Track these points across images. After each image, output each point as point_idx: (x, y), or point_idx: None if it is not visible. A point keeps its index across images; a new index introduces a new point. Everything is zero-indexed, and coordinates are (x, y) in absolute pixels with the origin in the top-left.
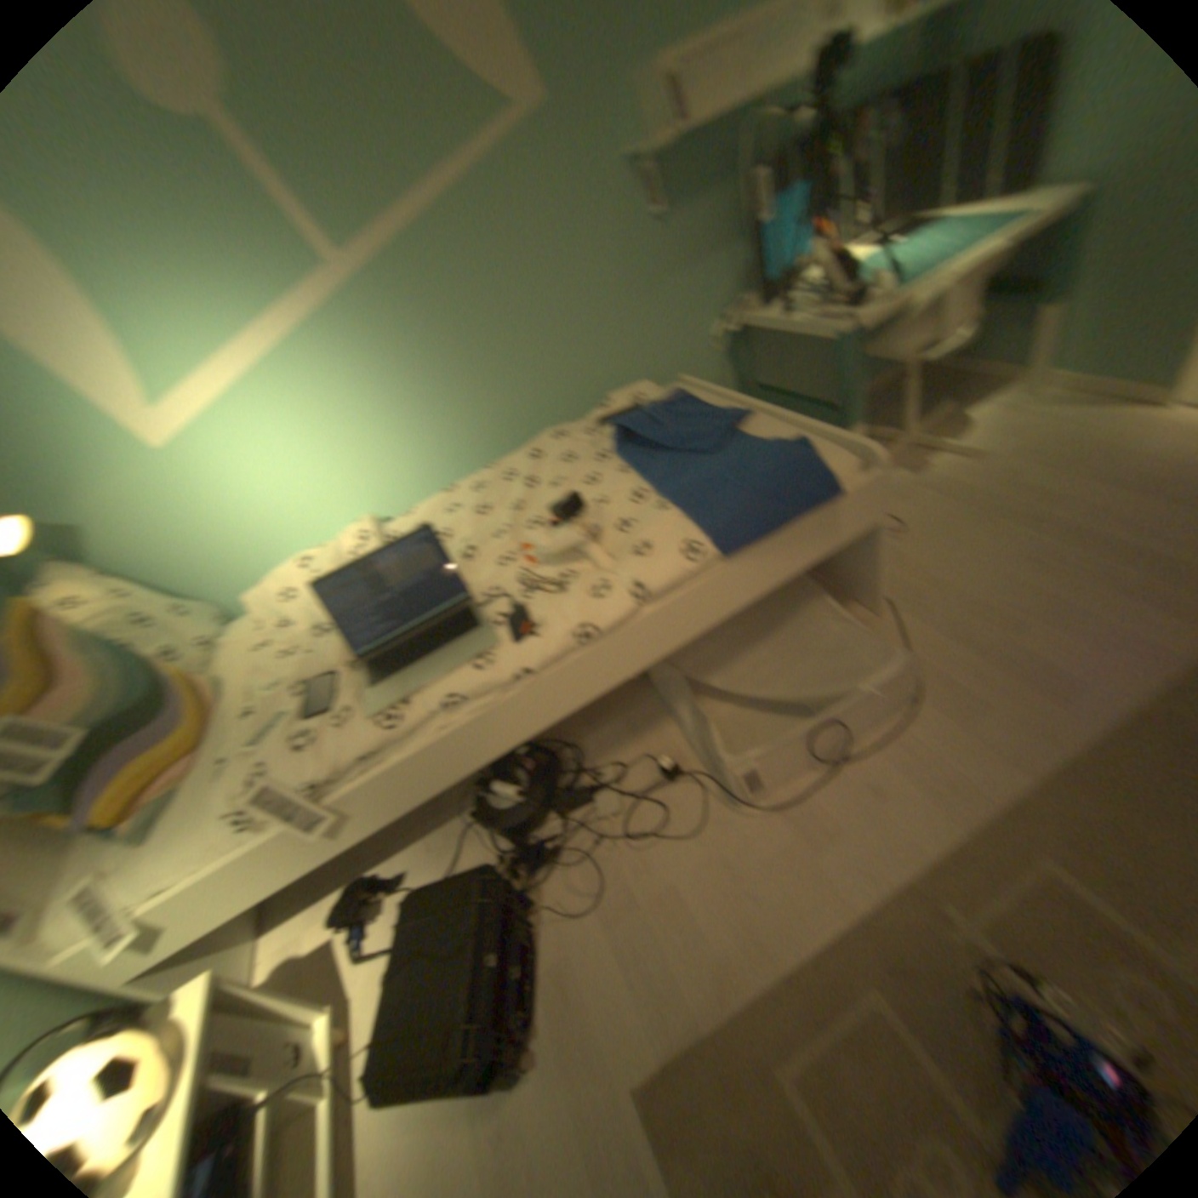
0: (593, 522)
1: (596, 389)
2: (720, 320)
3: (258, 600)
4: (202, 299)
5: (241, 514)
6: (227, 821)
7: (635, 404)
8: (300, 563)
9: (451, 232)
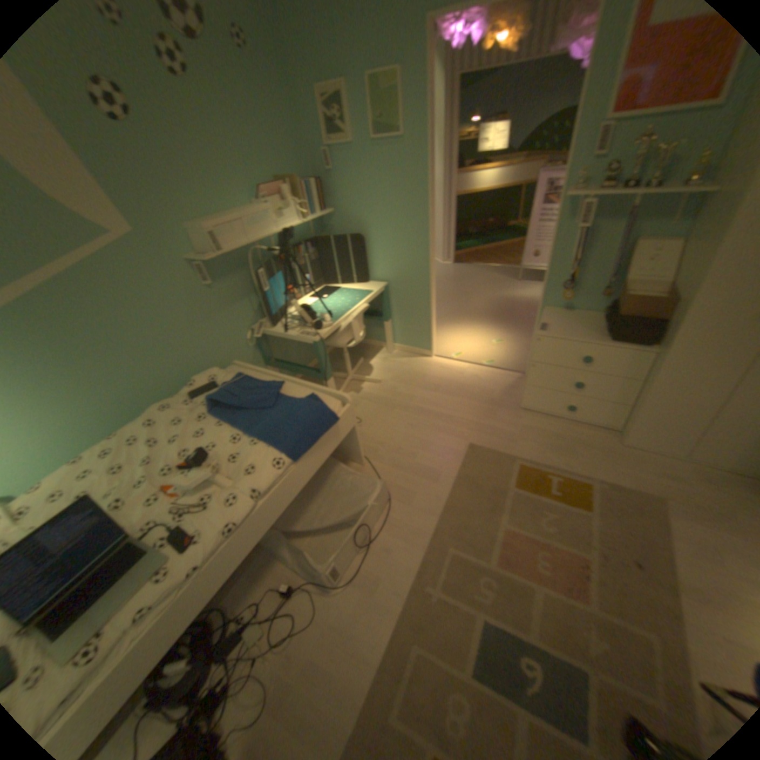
0: (212, 461)
1: (182, 375)
2: (250, 331)
3: None
4: None
5: None
6: None
7: (215, 383)
8: None
9: (68, 297)
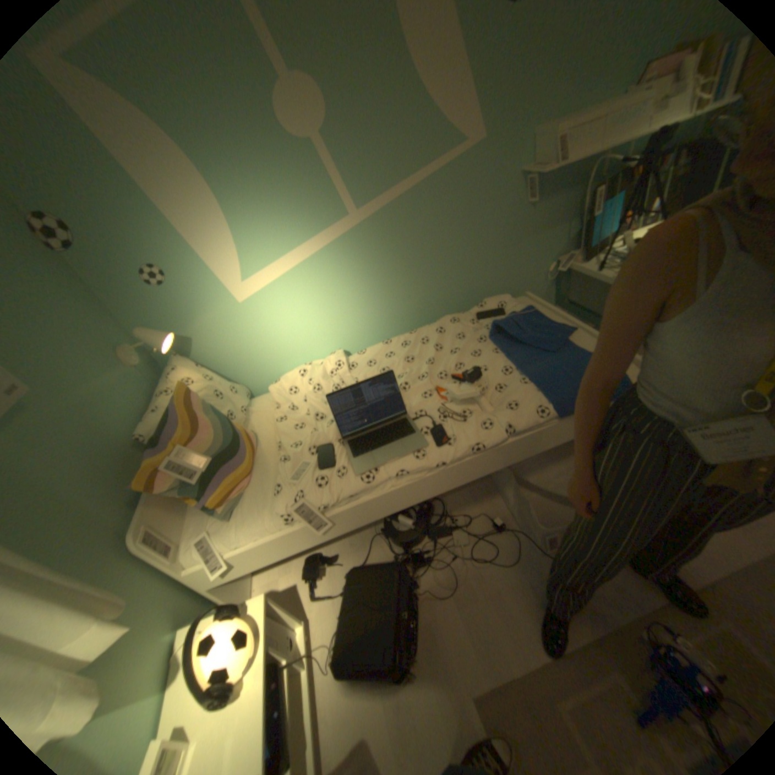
0: (483, 383)
1: (477, 294)
2: (557, 262)
3: (281, 391)
4: (288, 229)
5: (275, 341)
6: (280, 517)
7: (504, 310)
8: (304, 373)
9: (421, 204)
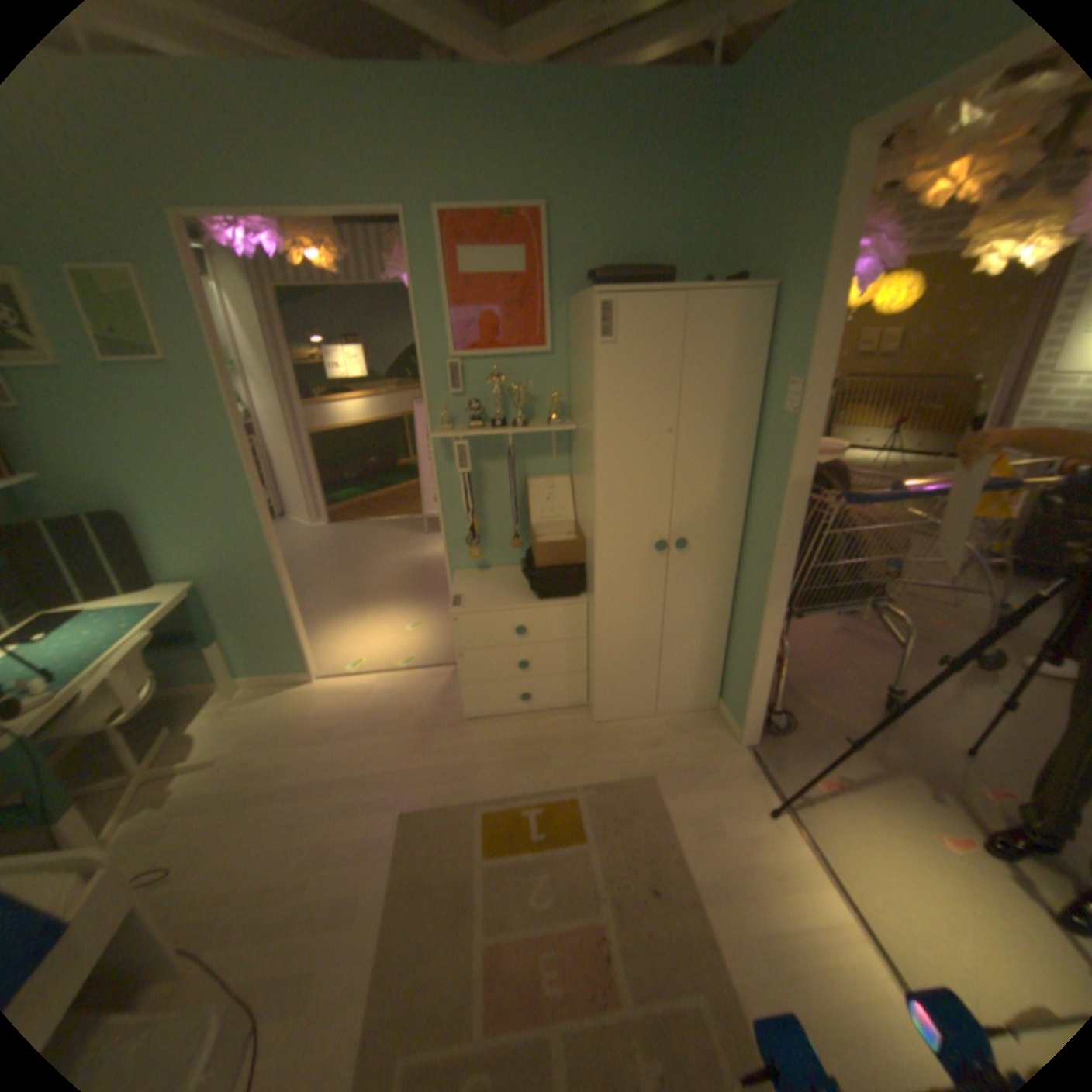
0: None
1: None
2: None
3: None
4: None
5: None
6: None
7: None
8: None
9: None
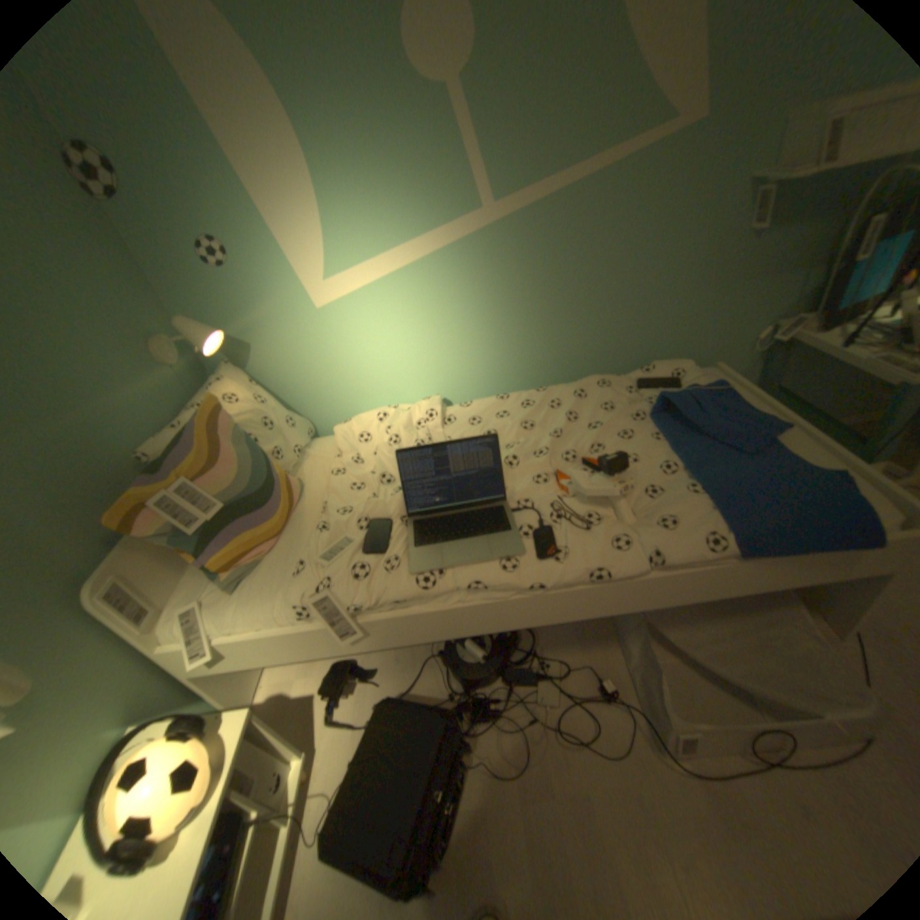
0: (627, 478)
1: (644, 354)
2: (773, 327)
3: (349, 435)
4: (395, 217)
5: (357, 369)
6: (296, 606)
7: (681, 381)
8: (384, 417)
9: (588, 208)
